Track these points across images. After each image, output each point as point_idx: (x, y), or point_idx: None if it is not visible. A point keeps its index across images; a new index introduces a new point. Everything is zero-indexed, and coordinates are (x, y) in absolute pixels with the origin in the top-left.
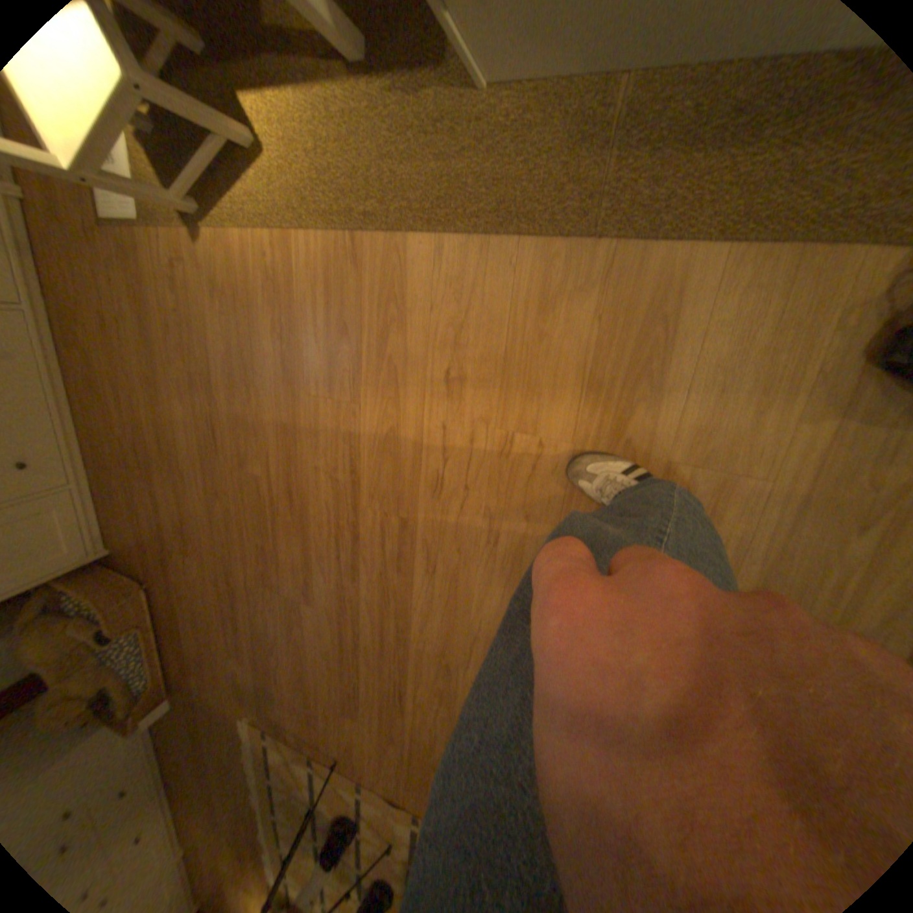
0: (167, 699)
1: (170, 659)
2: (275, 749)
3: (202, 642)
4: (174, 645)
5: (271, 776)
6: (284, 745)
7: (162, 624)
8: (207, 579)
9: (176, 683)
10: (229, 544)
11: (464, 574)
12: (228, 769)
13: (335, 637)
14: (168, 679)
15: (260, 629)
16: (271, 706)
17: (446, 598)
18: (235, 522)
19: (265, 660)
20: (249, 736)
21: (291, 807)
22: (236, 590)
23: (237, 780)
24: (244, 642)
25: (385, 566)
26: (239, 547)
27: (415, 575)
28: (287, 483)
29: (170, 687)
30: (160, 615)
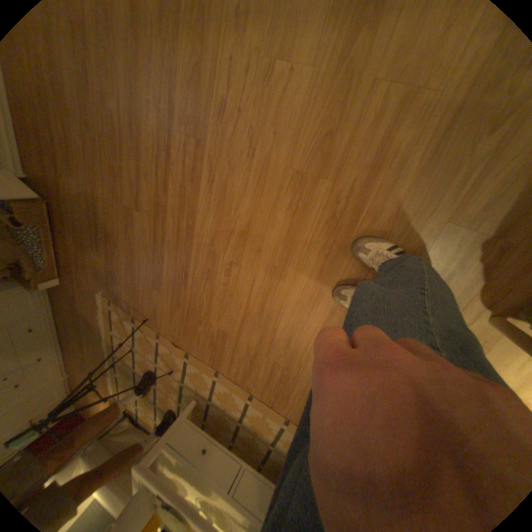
0: (57, 280)
1: (59, 252)
2: (115, 311)
3: (77, 240)
4: (61, 242)
5: (111, 329)
6: (120, 309)
7: (55, 228)
8: (80, 194)
9: (62, 269)
10: (93, 166)
11: (230, 183)
12: (89, 325)
13: (151, 234)
14: (58, 266)
15: (109, 230)
16: (113, 283)
17: (218, 202)
18: (97, 148)
19: (111, 251)
20: (101, 303)
21: (121, 348)
22: (96, 201)
23: (94, 332)
24: (100, 239)
25: (184, 179)
26: (99, 168)
27: (201, 185)
28: (129, 115)
29: (59, 272)
30: (53, 221)
